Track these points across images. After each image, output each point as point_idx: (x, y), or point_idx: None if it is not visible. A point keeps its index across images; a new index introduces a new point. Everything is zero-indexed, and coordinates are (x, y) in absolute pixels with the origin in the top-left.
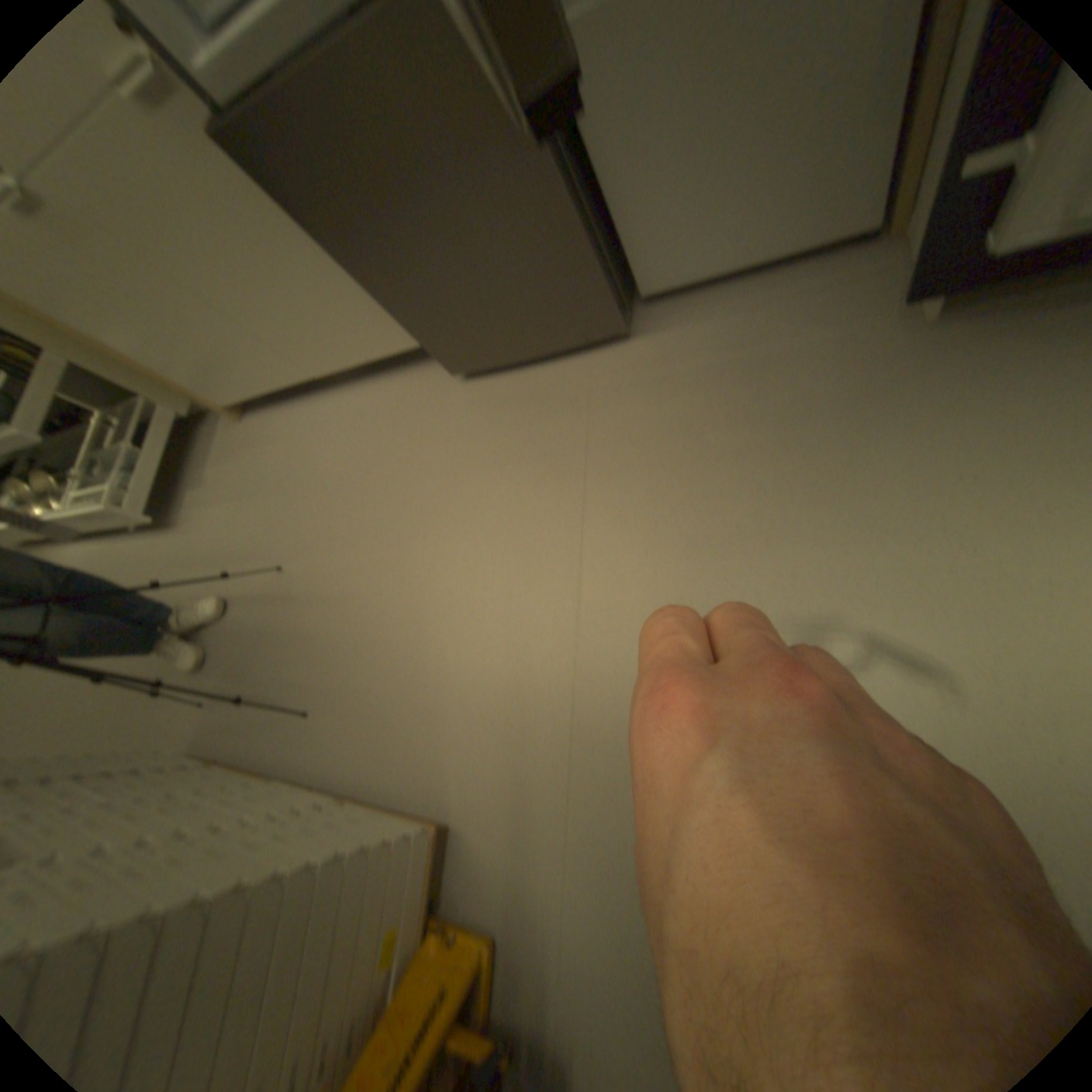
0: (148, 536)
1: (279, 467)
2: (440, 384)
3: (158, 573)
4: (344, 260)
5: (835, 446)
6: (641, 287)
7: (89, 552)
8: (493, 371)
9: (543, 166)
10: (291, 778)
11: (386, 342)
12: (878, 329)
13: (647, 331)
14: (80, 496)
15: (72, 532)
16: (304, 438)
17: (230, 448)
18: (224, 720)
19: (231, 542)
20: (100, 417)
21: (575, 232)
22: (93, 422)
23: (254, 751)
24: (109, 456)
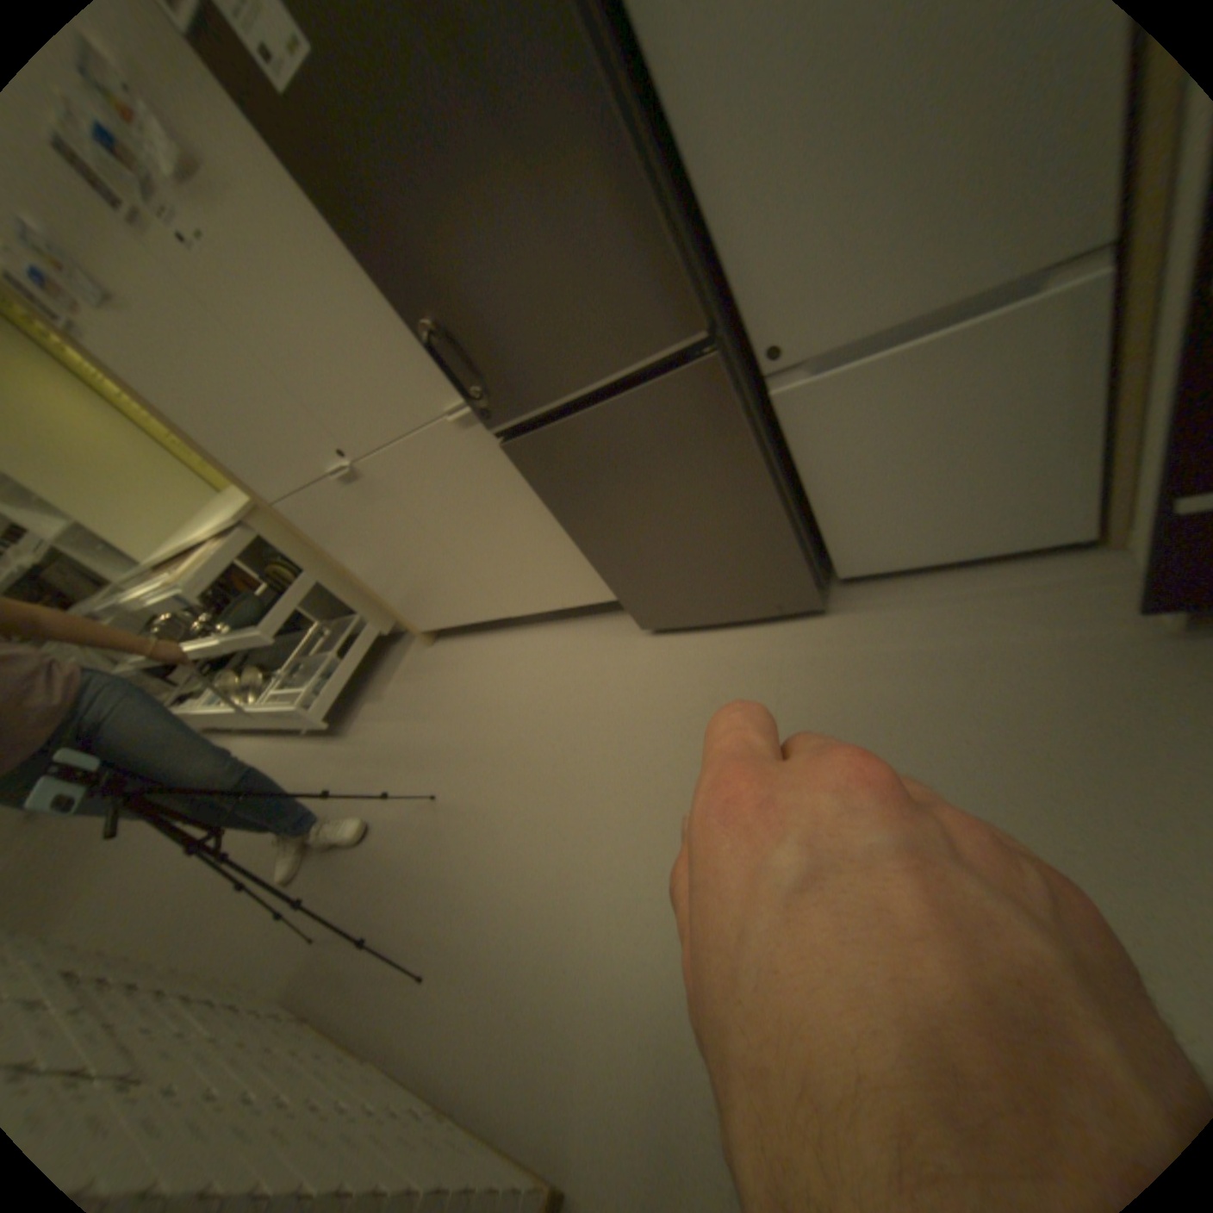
0: (315, 739)
1: (455, 690)
2: (626, 633)
3: (312, 778)
4: (571, 527)
5: (1076, 755)
6: (838, 568)
7: (256, 745)
8: (681, 627)
9: (758, 475)
10: (382, 1060)
11: (584, 591)
12: (1111, 635)
13: (843, 608)
14: (276, 692)
15: (252, 724)
16: (485, 666)
17: (414, 666)
18: (328, 962)
19: (391, 757)
20: (315, 624)
21: (780, 522)
22: (308, 628)
23: (350, 1012)
24: (312, 659)
